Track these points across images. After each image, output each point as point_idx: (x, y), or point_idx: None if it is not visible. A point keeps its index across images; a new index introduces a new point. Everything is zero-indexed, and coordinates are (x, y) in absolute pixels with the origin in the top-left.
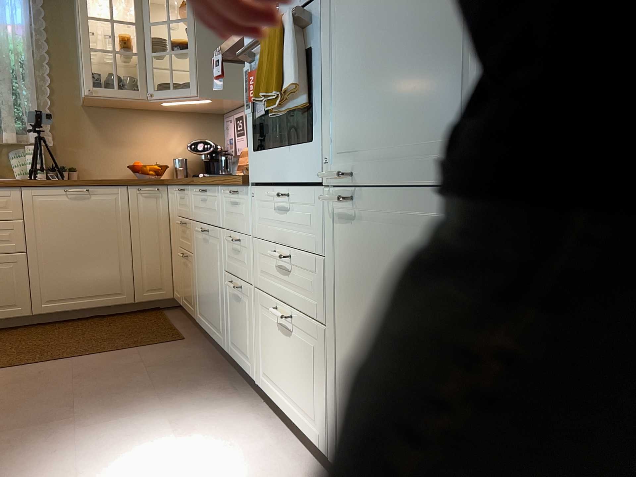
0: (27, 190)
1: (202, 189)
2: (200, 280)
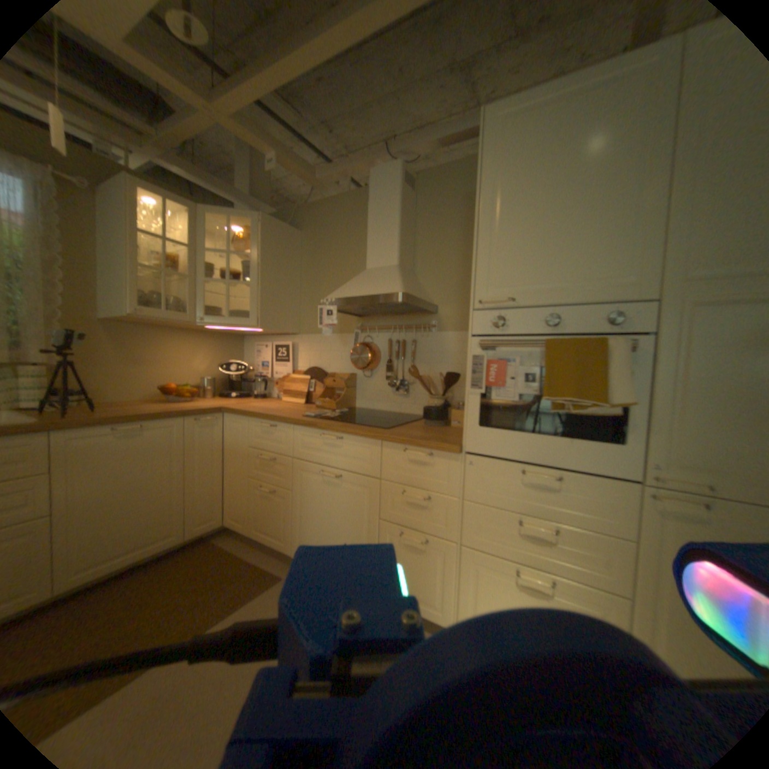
0: (57, 436)
1: (331, 435)
2: (309, 519)
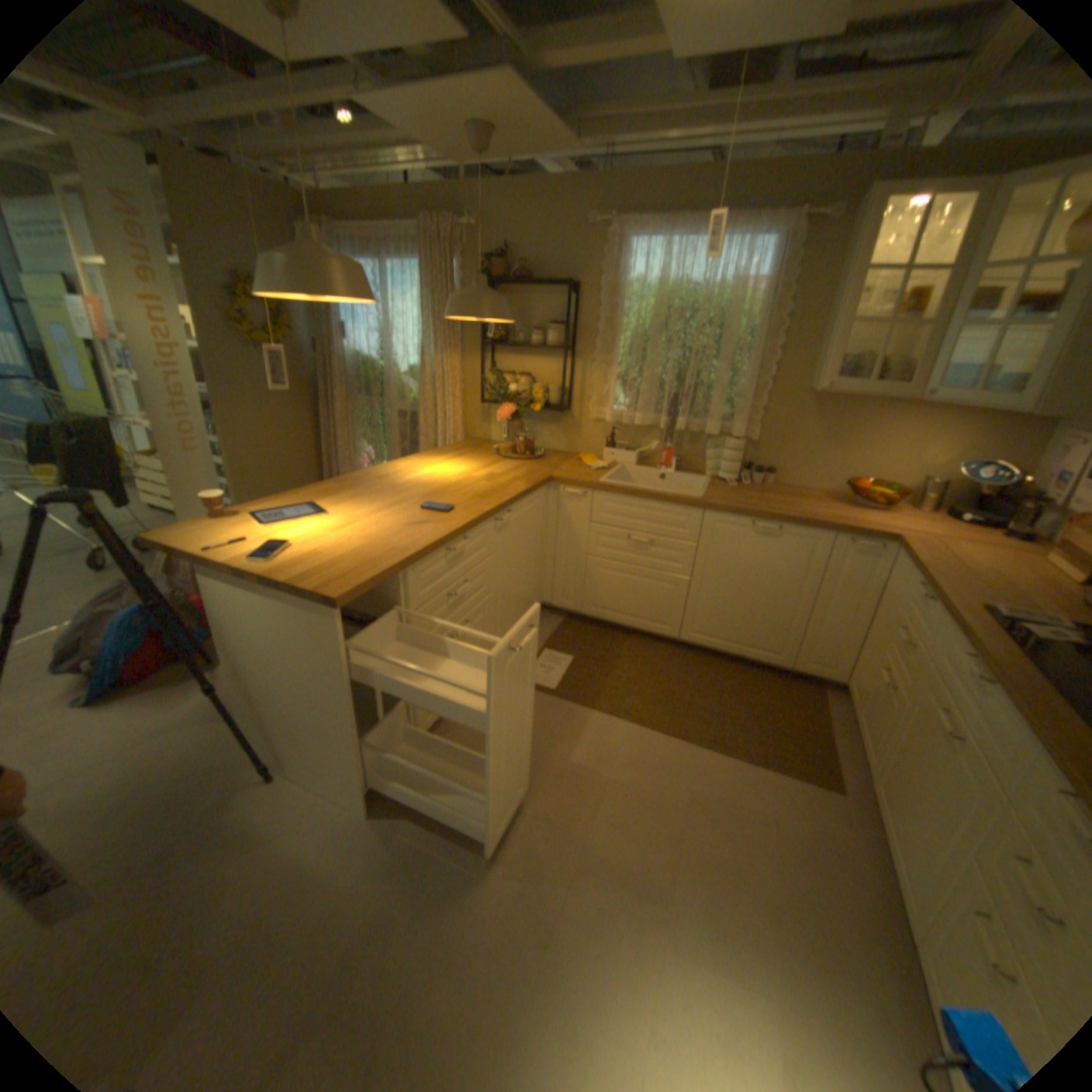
0: (710, 514)
1: (987, 668)
2: (908, 762)
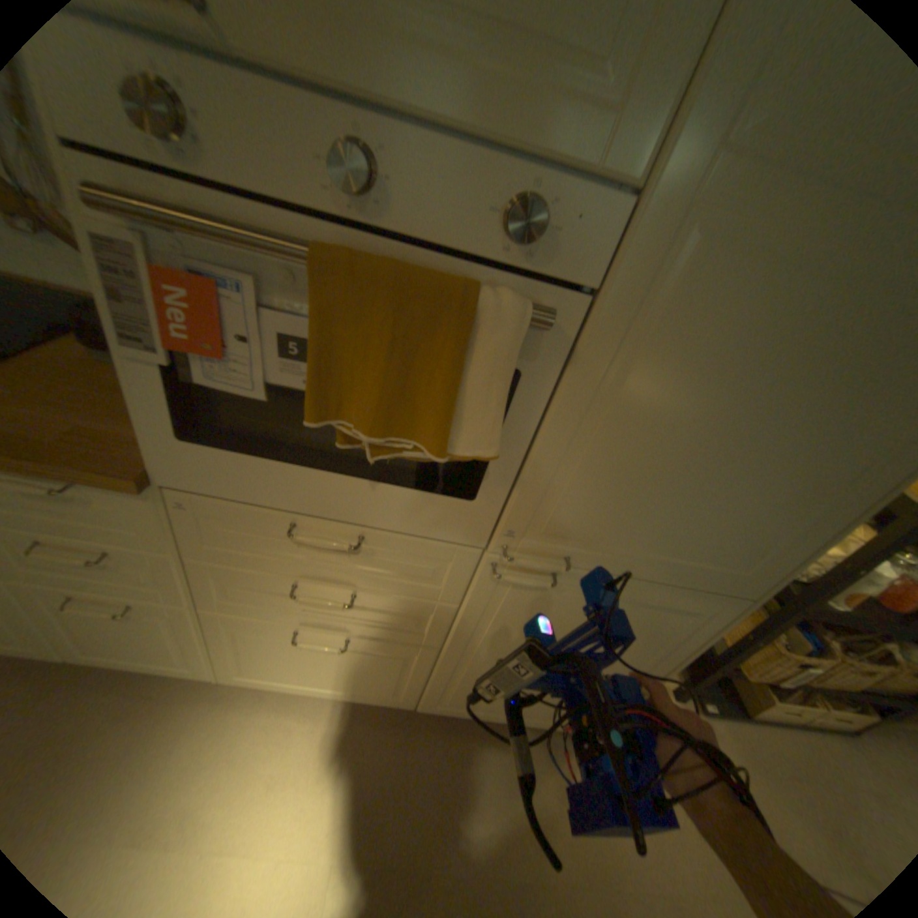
0: None
1: None
2: None
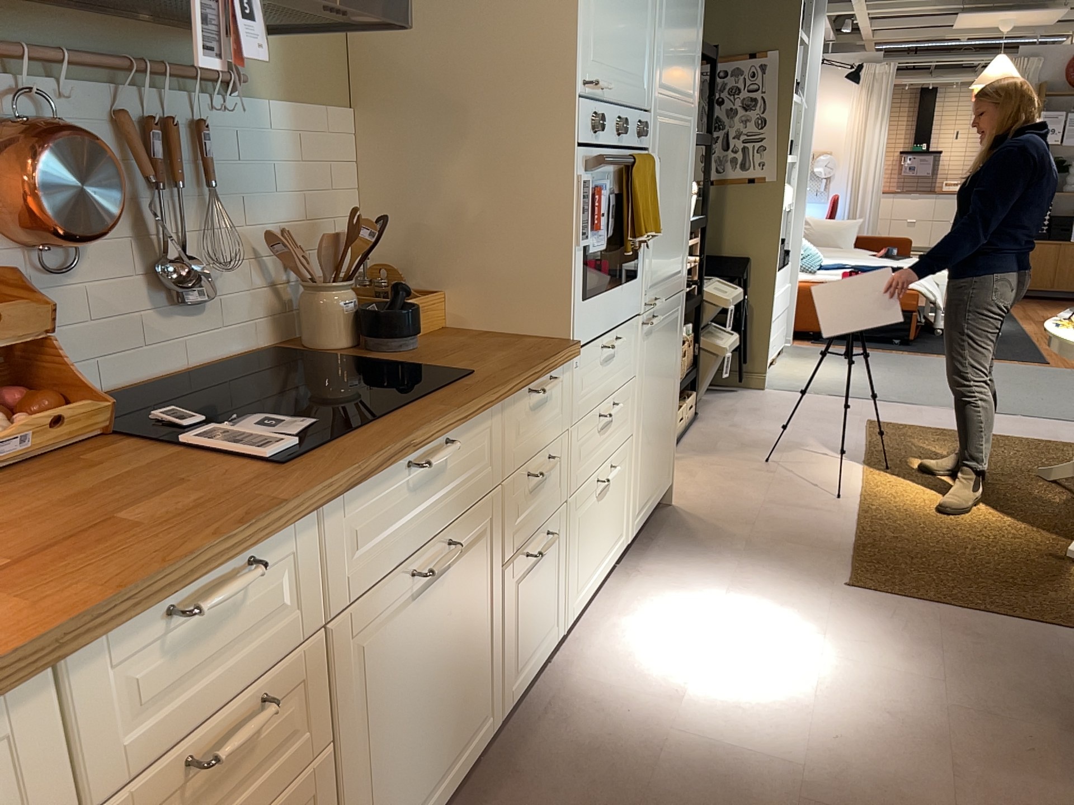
0: None
1: (426, 449)
2: (390, 744)
